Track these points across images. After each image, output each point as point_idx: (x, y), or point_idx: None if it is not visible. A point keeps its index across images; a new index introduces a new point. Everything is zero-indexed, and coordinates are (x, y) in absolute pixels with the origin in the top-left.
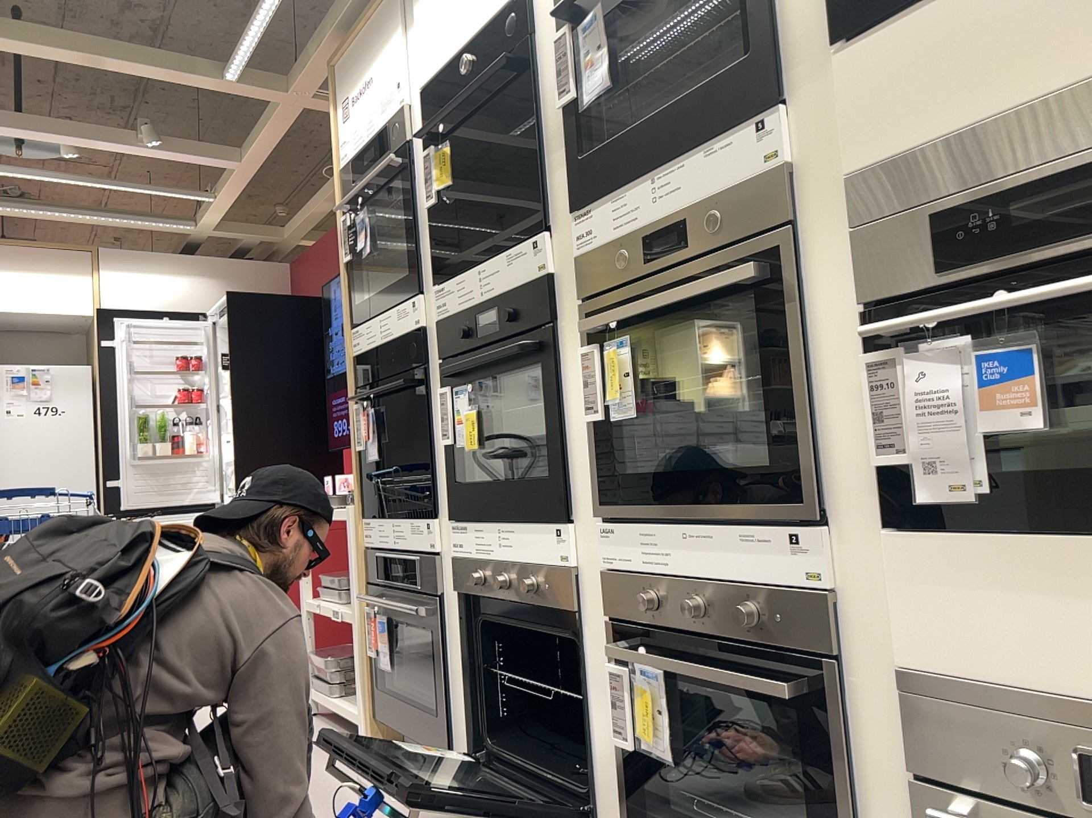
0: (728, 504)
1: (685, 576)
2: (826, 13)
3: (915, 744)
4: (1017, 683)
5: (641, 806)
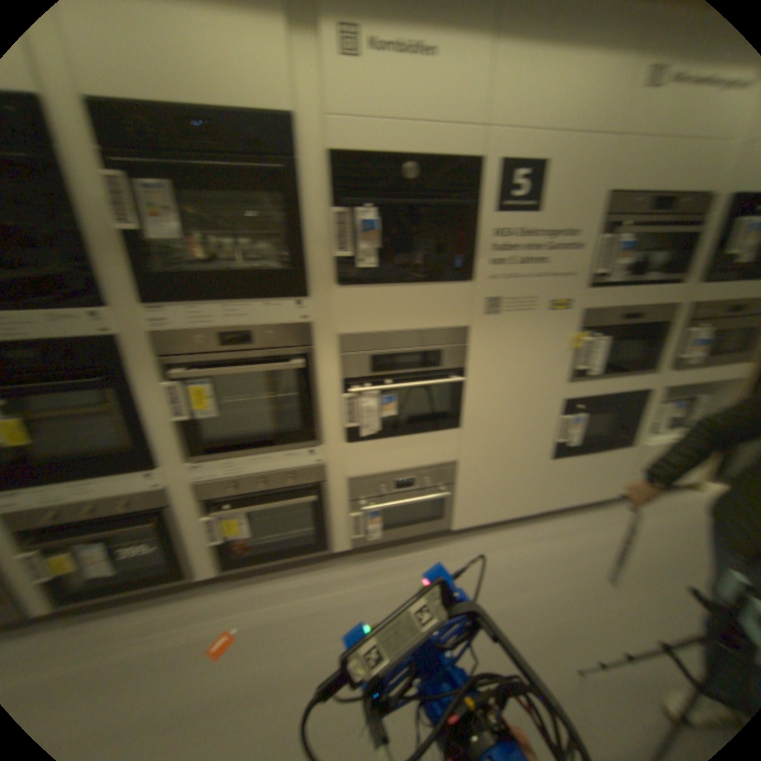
0: (282, 445)
1: (256, 473)
2: (336, 267)
3: (354, 494)
4: (382, 471)
5: (224, 556)
